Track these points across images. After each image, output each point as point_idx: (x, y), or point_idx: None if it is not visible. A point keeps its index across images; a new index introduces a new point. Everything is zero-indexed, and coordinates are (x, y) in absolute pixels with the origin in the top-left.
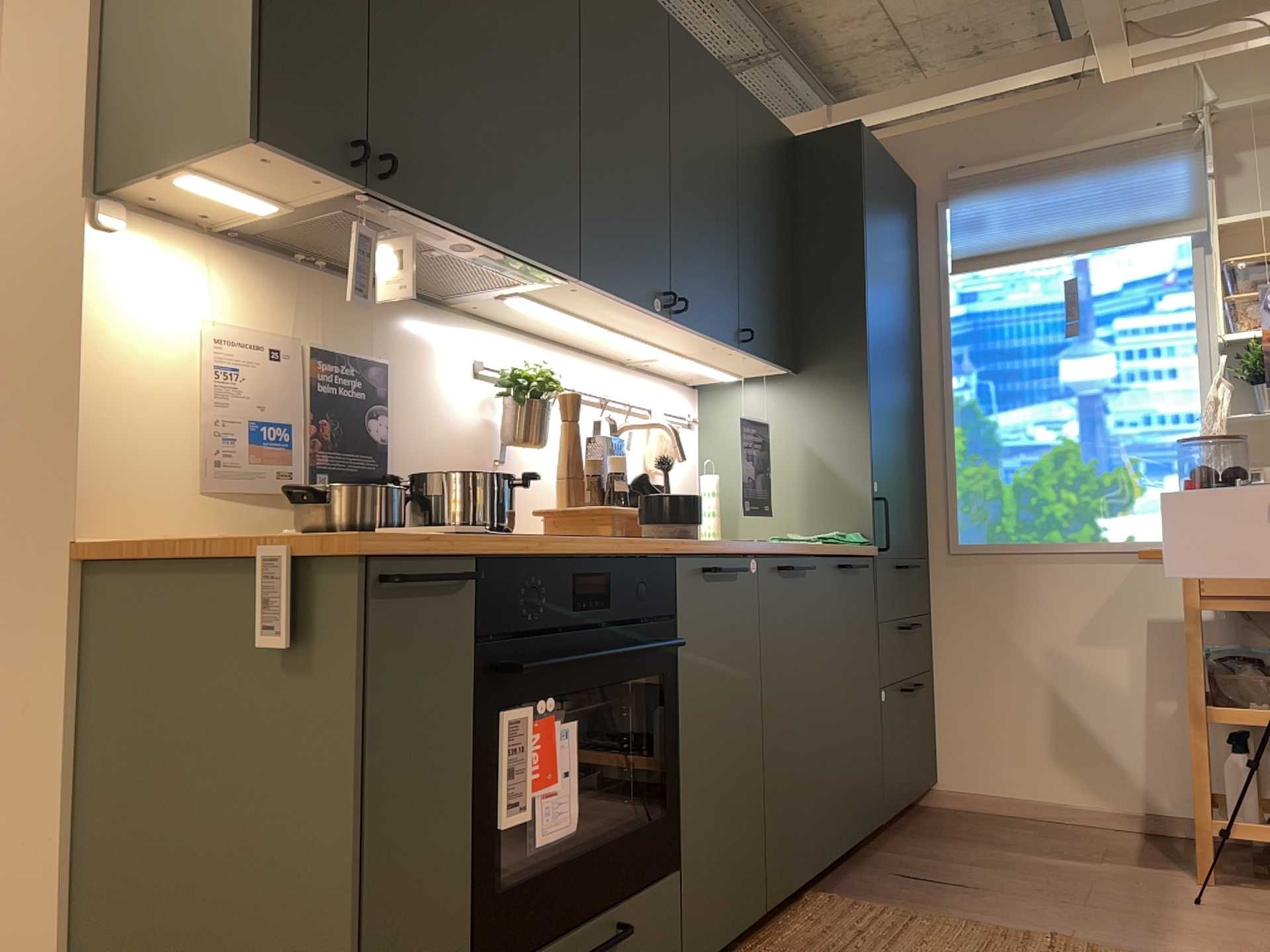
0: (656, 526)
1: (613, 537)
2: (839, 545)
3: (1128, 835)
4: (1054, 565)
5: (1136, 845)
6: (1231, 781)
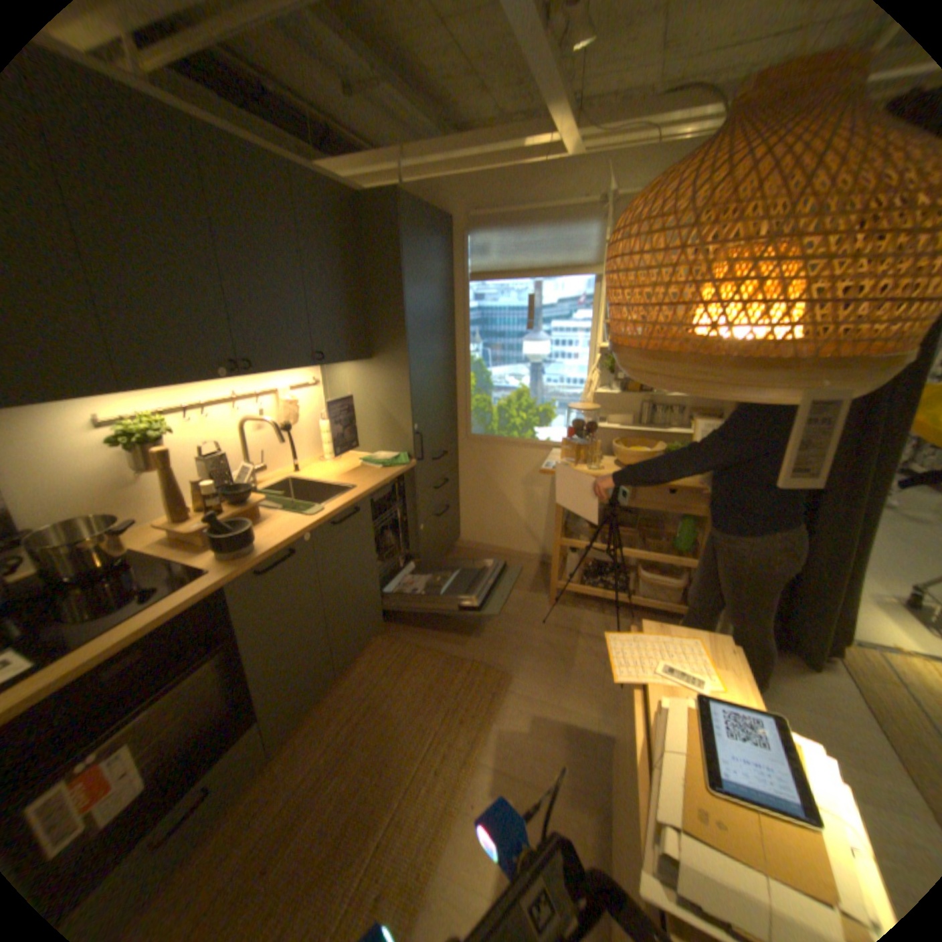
0: (214, 556)
1: (158, 602)
2: (390, 468)
3: (532, 566)
4: (513, 449)
5: (533, 574)
6: (569, 563)
